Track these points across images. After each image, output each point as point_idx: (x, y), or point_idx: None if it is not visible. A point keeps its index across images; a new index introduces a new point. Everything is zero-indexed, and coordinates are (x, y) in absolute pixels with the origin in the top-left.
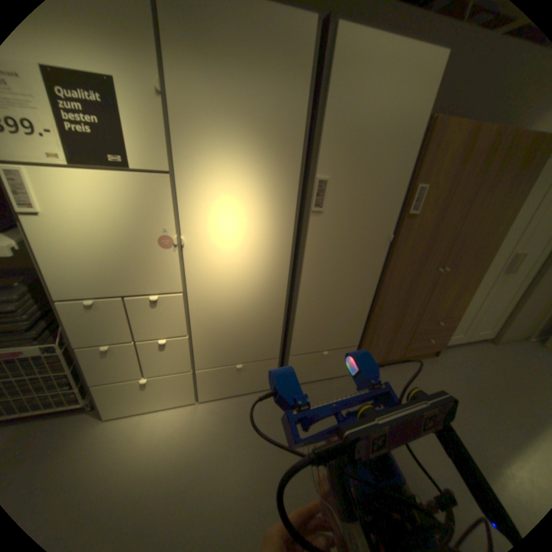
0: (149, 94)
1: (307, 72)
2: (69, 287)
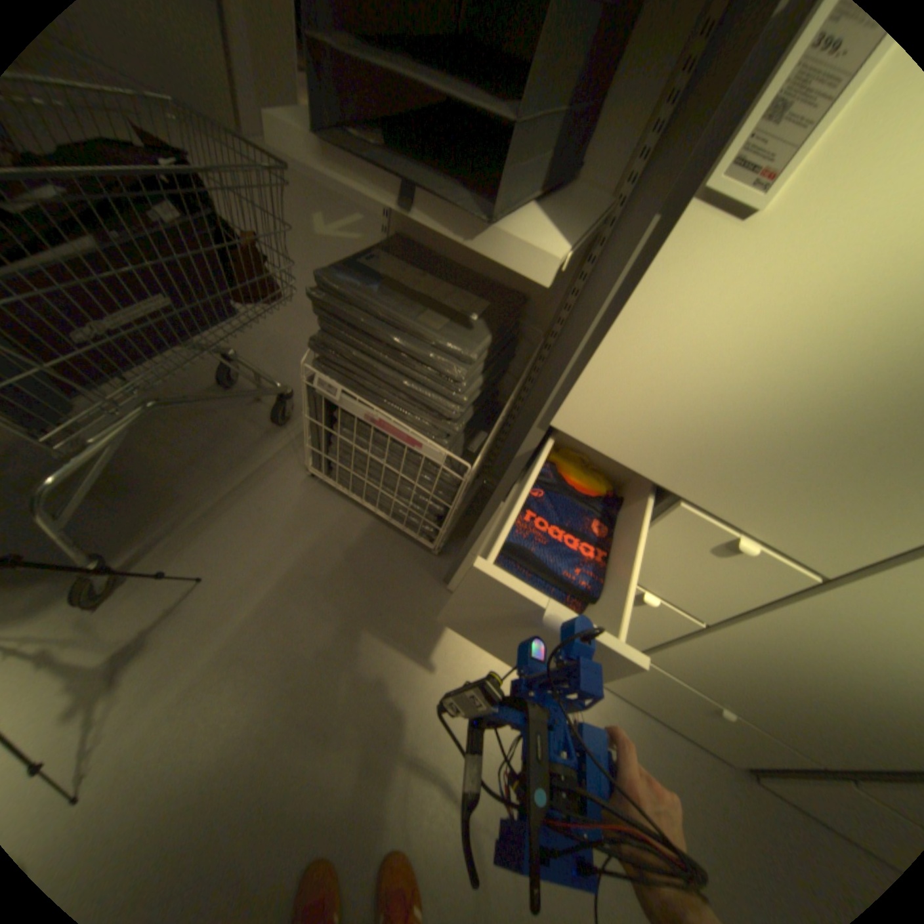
0: None
1: None
2: (603, 420)
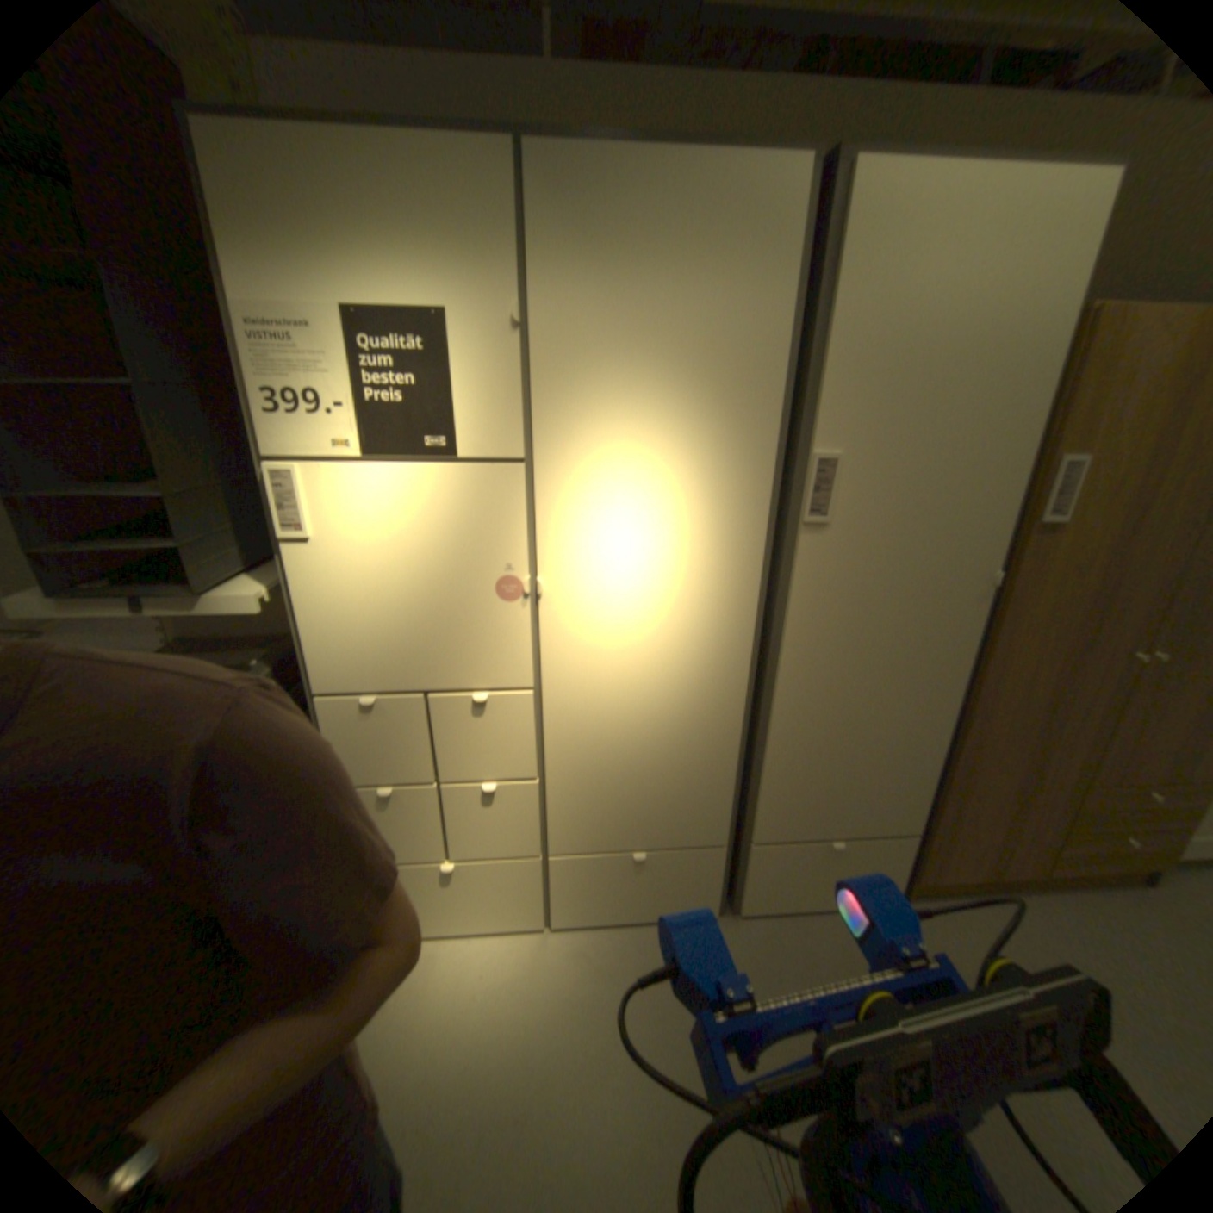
0: (500, 328)
1: (792, 255)
2: (340, 671)
